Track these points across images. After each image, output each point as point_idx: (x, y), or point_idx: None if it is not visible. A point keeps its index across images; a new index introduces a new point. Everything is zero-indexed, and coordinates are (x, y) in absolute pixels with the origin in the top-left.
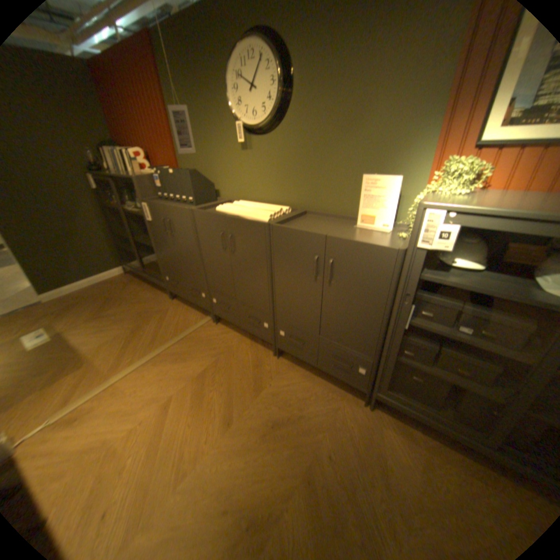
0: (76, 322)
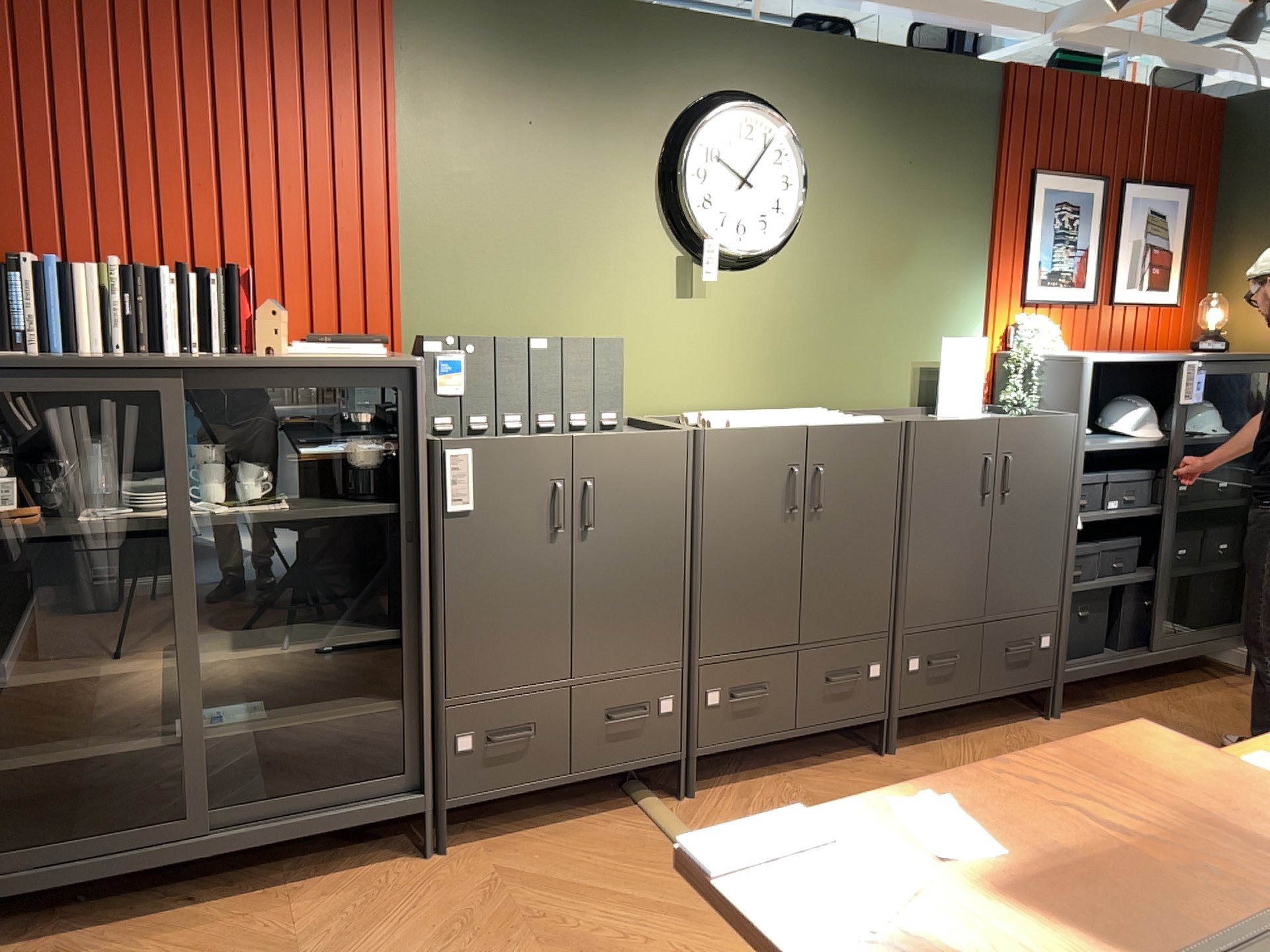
0: None
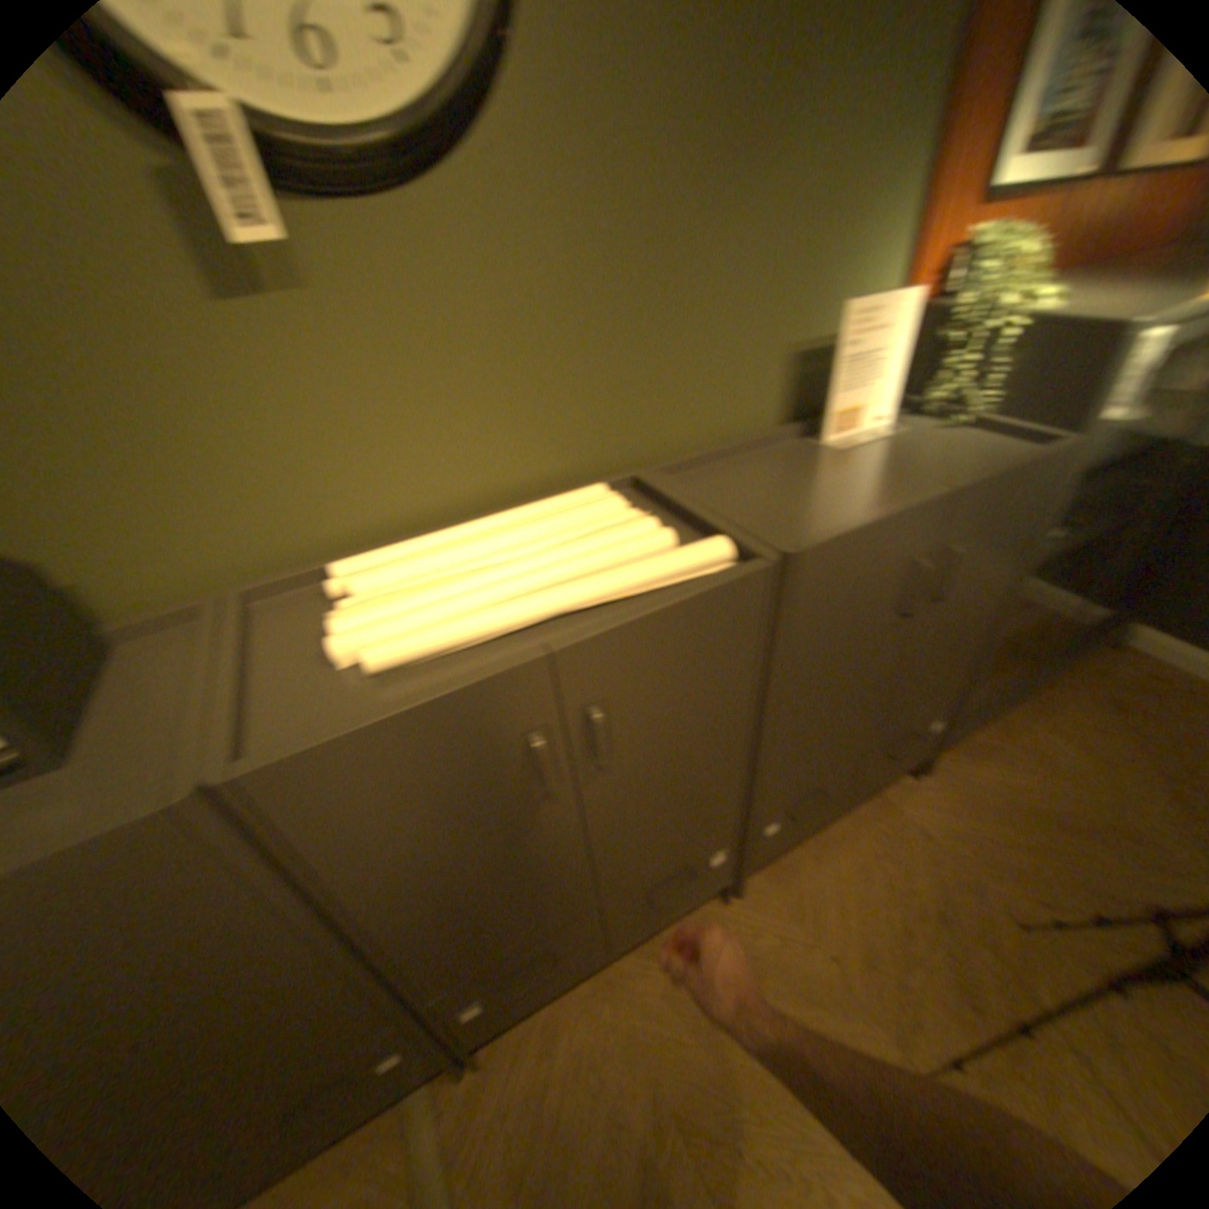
0: None
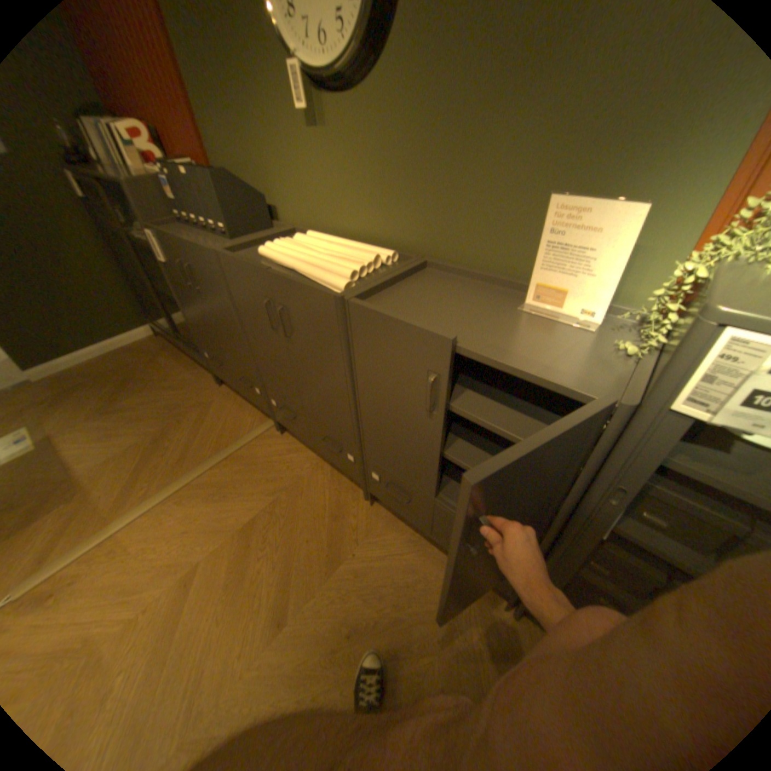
0: (77, 417)
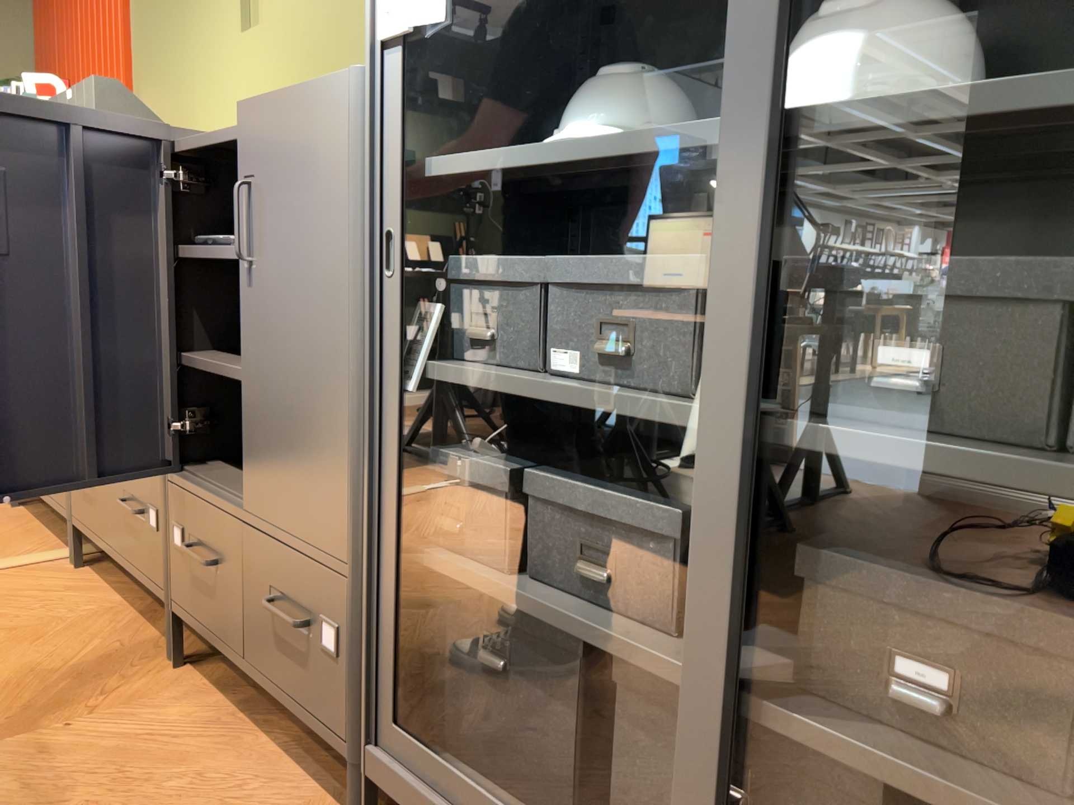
0: None
